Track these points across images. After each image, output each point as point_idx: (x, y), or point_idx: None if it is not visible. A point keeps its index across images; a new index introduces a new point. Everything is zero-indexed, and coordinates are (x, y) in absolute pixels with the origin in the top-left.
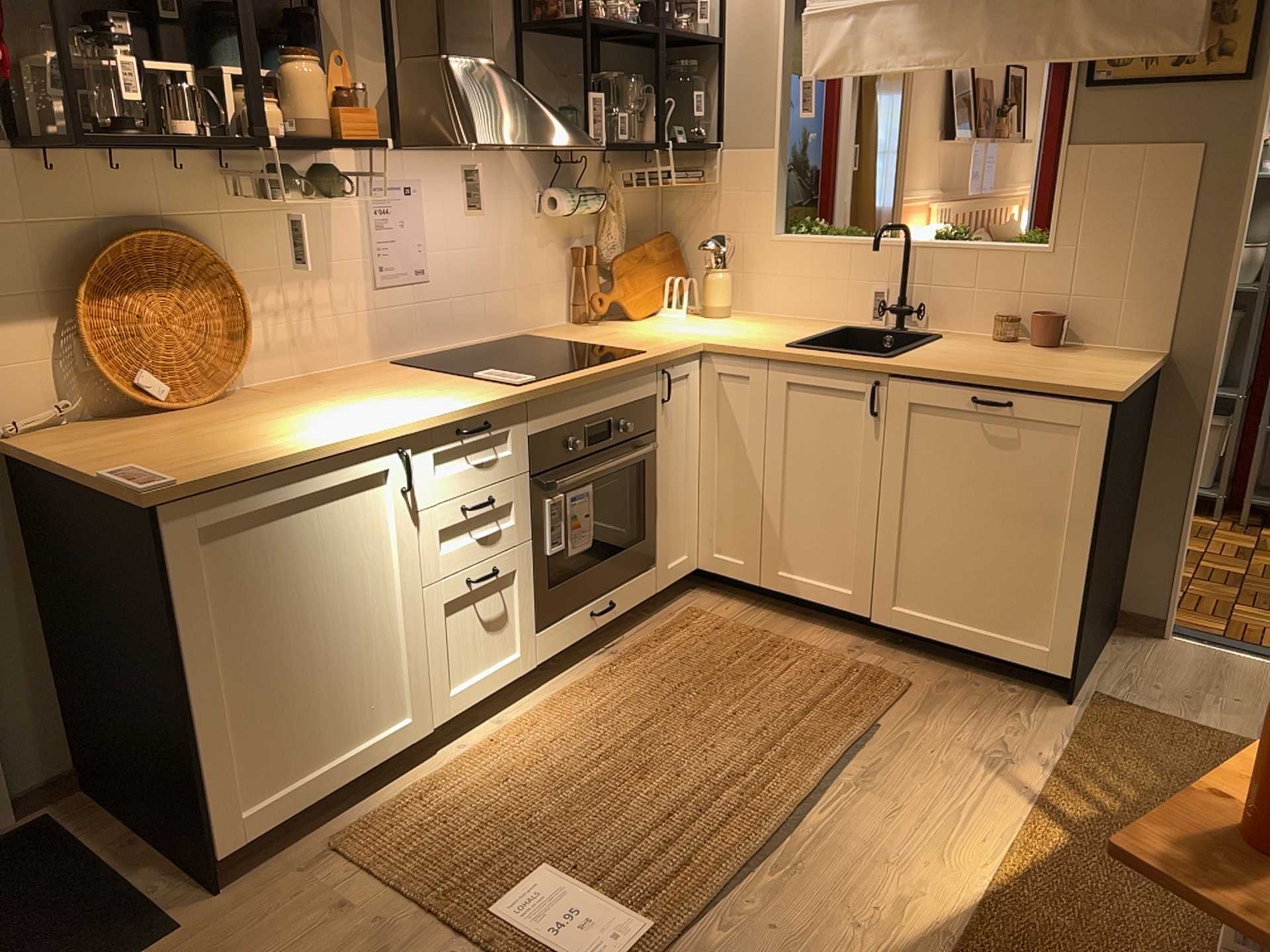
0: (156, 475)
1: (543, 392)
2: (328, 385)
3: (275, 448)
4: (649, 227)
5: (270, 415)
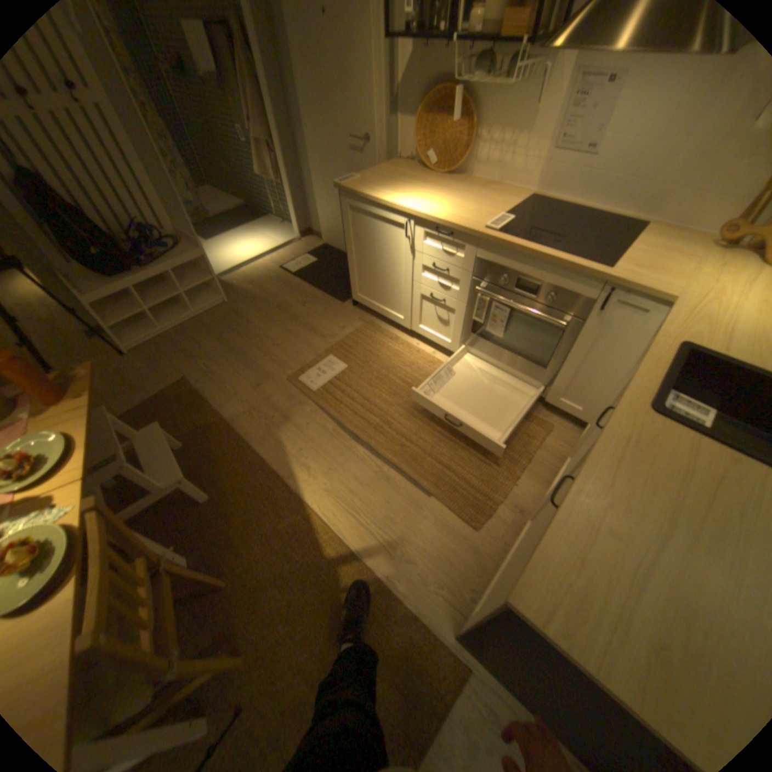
0: (347, 181)
1: (487, 238)
2: (481, 188)
3: (378, 192)
4: None
5: (427, 185)
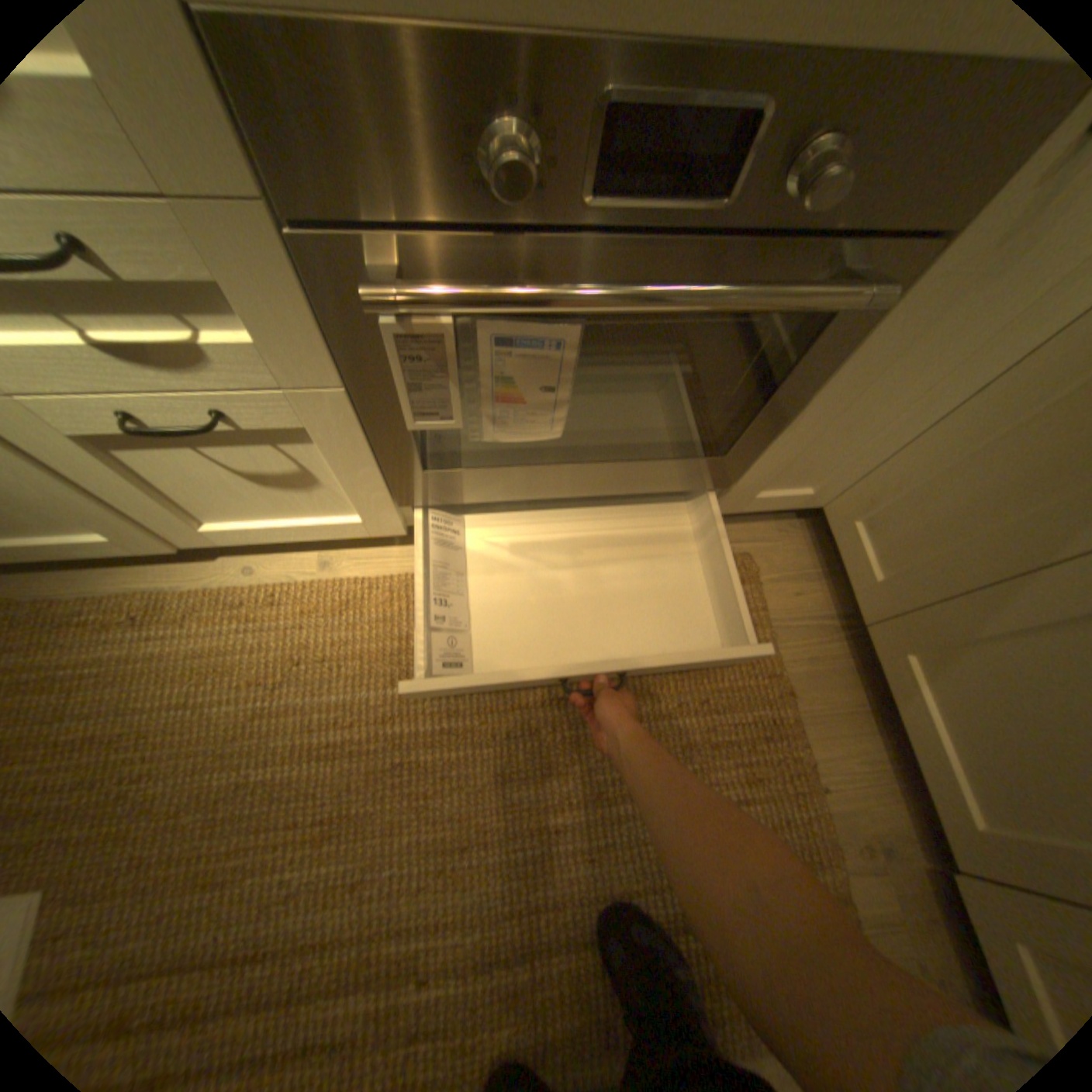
0: None
1: None
2: None
3: None
4: None
5: None
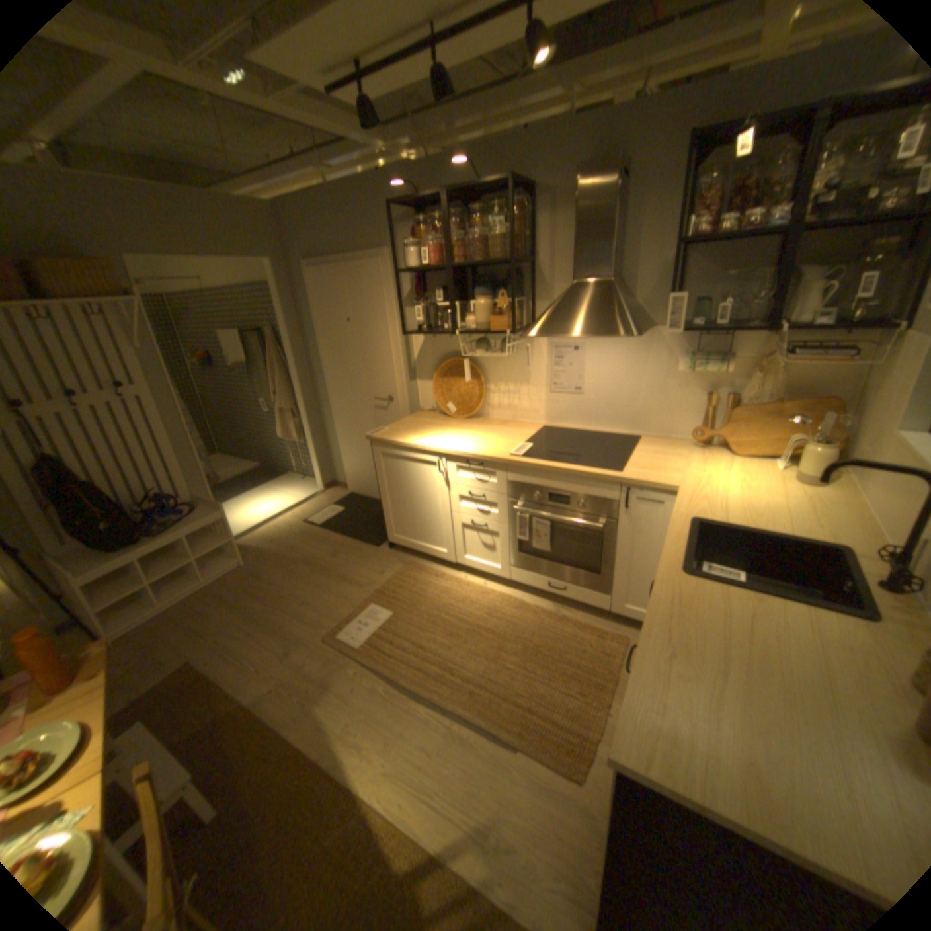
0: (378, 433)
1: (513, 463)
2: (499, 426)
3: (408, 439)
4: (840, 389)
5: (451, 429)
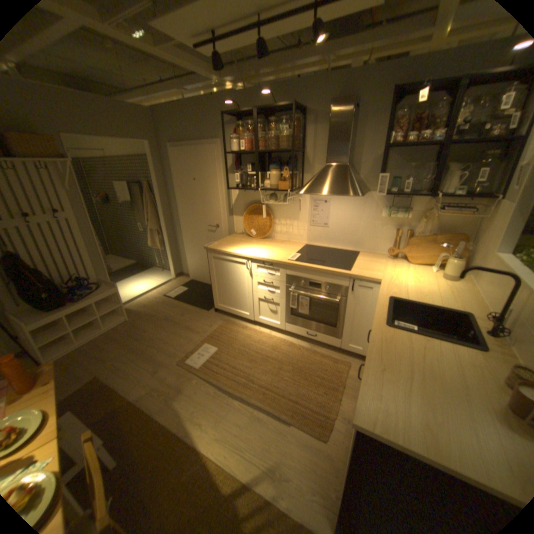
0: (211, 245)
1: (289, 264)
2: (280, 243)
3: (229, 249)
4: (466, 229)
5: (253, 244)
